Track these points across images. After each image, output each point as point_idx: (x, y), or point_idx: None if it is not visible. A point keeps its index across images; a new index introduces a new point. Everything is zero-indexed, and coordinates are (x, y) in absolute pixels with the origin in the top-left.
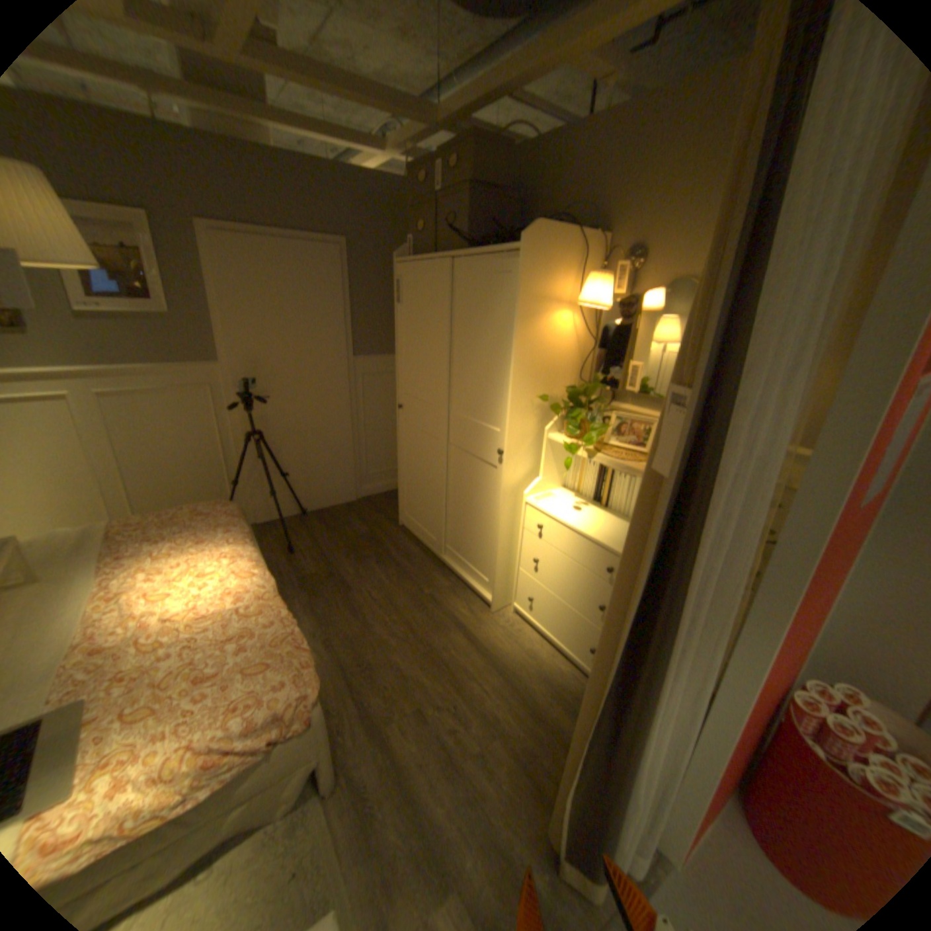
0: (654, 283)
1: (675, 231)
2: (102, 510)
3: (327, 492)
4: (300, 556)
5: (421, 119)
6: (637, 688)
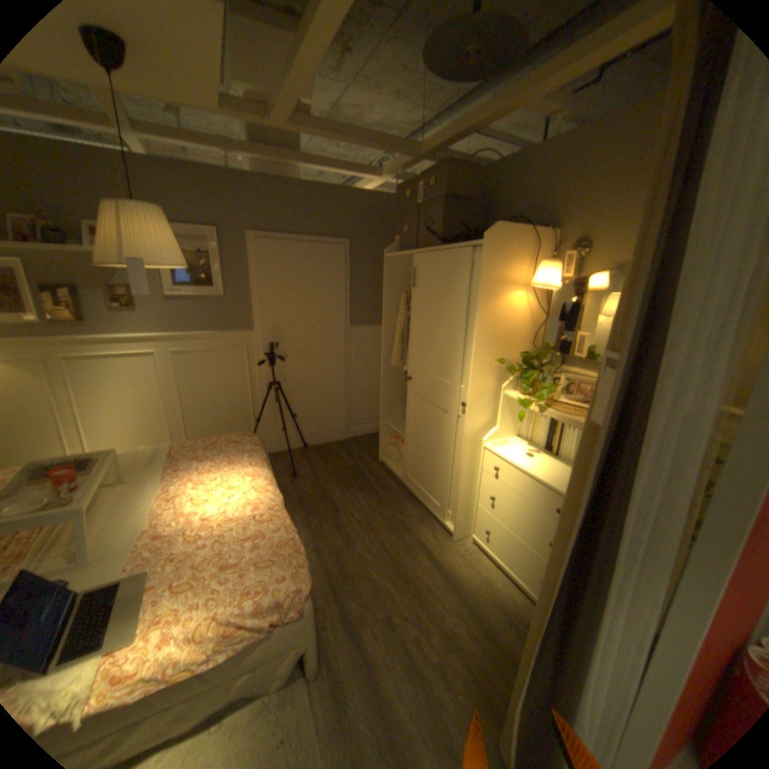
0: (598, 268)
1: (616, 226)
2: (166, 435)
3: (323, 431)
4: (301, 480)
5: (409, 153)
6: (582, 617)
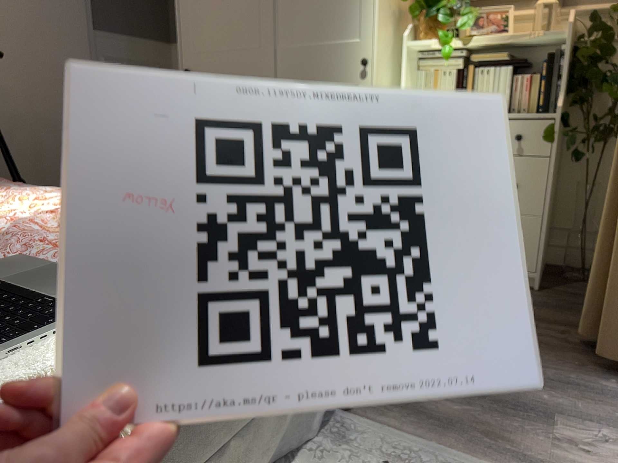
0: None
1: None
2: None
3: None
4: None
5: None
6: None
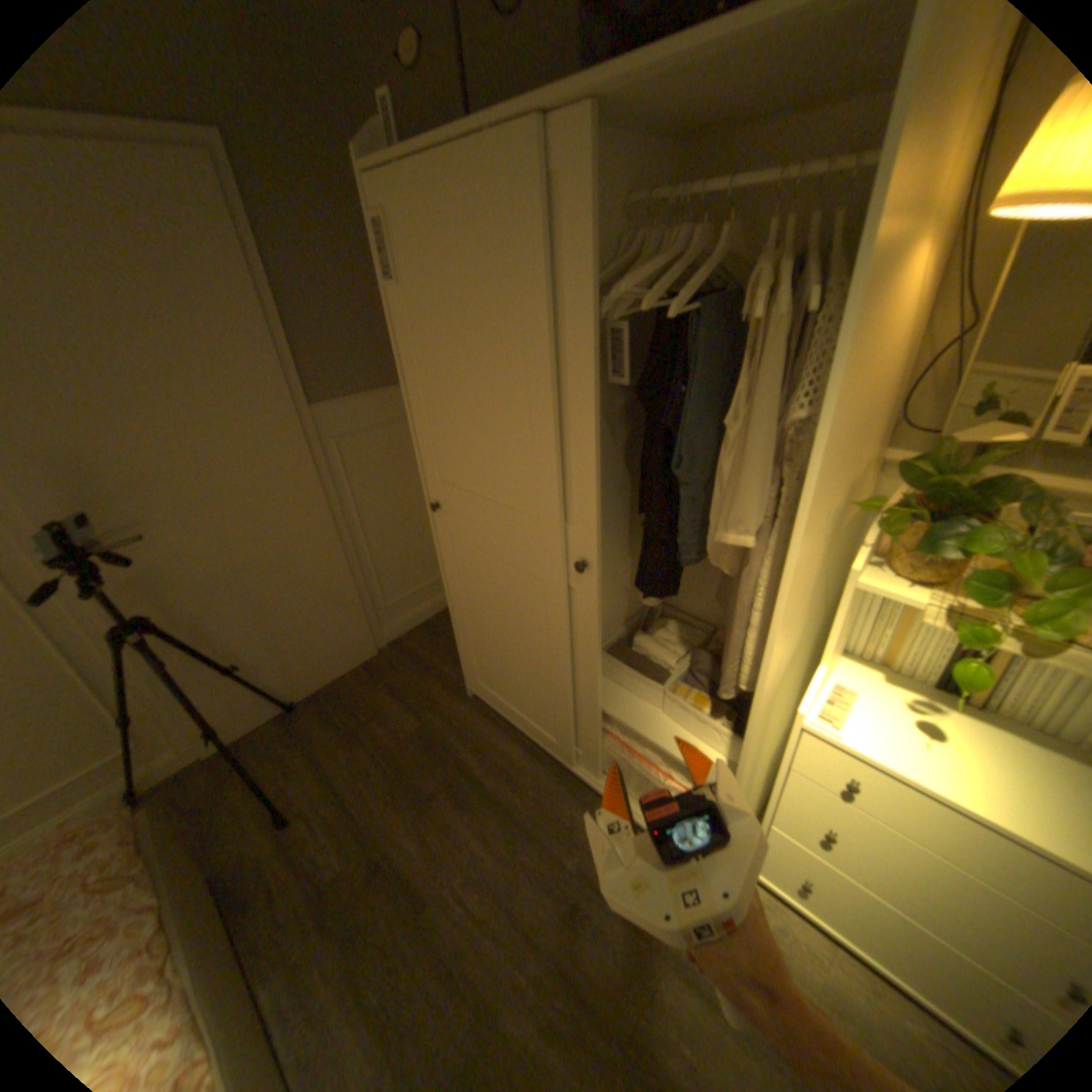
0: None
1: None
2: None
3: (321, 662)
4: (301, 830)
5: None
6: None
